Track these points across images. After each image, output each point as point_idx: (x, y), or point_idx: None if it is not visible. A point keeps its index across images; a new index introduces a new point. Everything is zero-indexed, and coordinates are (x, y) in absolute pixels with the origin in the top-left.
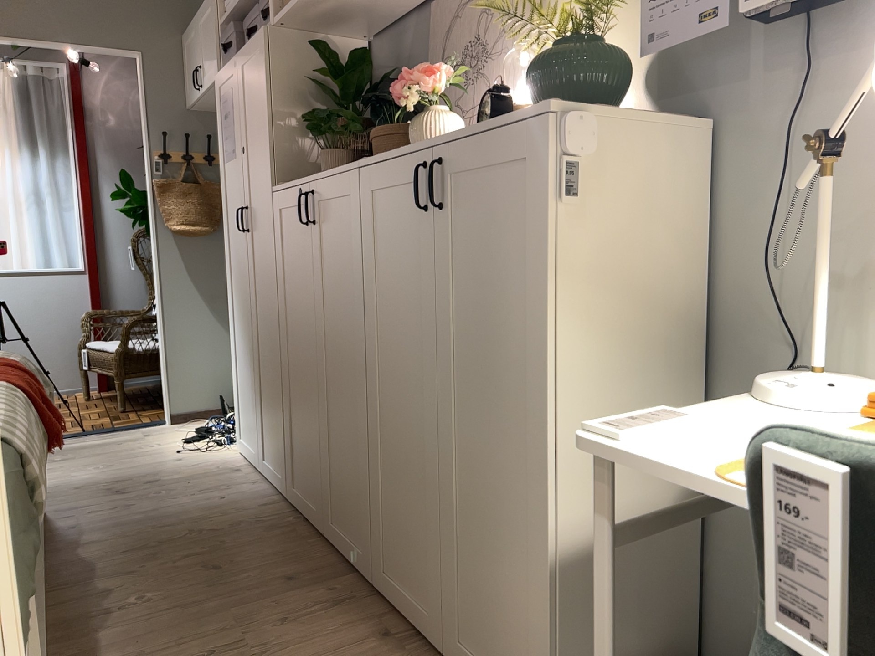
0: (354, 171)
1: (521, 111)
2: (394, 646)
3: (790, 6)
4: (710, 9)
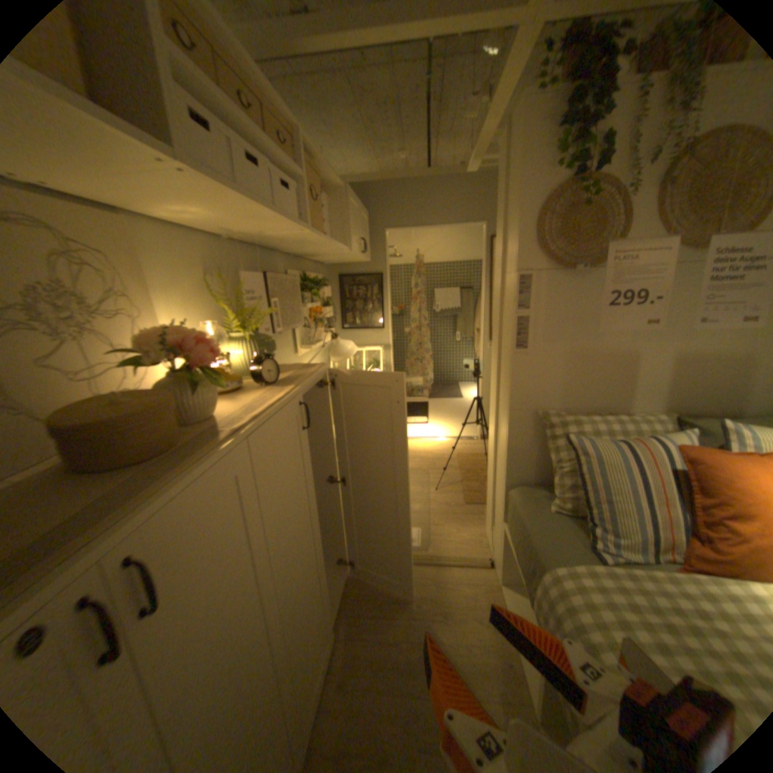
0: (242, 441)
1: (324, 366)
2: (338, 675)
3: (280, 331)
4: (266, 326)
